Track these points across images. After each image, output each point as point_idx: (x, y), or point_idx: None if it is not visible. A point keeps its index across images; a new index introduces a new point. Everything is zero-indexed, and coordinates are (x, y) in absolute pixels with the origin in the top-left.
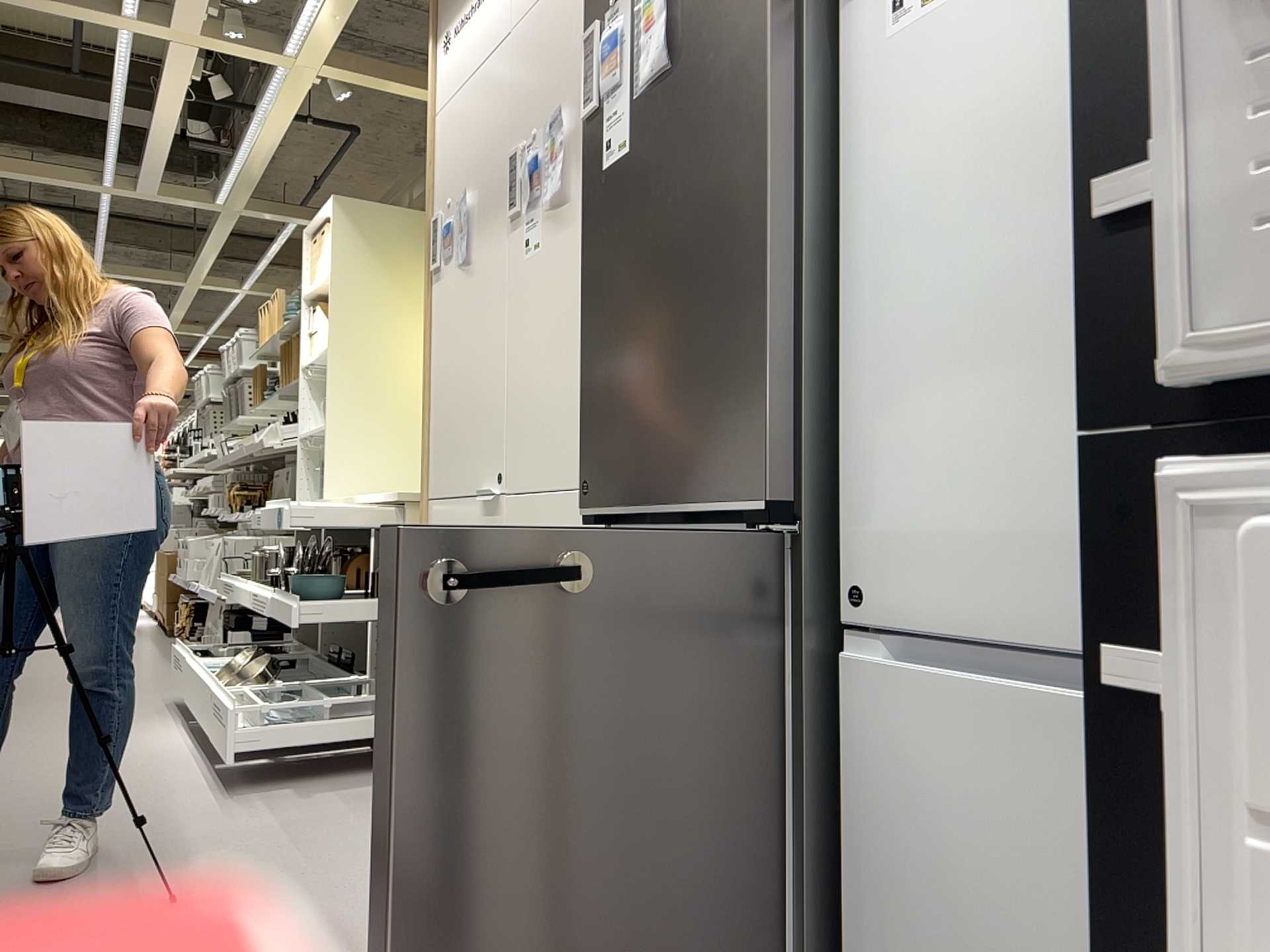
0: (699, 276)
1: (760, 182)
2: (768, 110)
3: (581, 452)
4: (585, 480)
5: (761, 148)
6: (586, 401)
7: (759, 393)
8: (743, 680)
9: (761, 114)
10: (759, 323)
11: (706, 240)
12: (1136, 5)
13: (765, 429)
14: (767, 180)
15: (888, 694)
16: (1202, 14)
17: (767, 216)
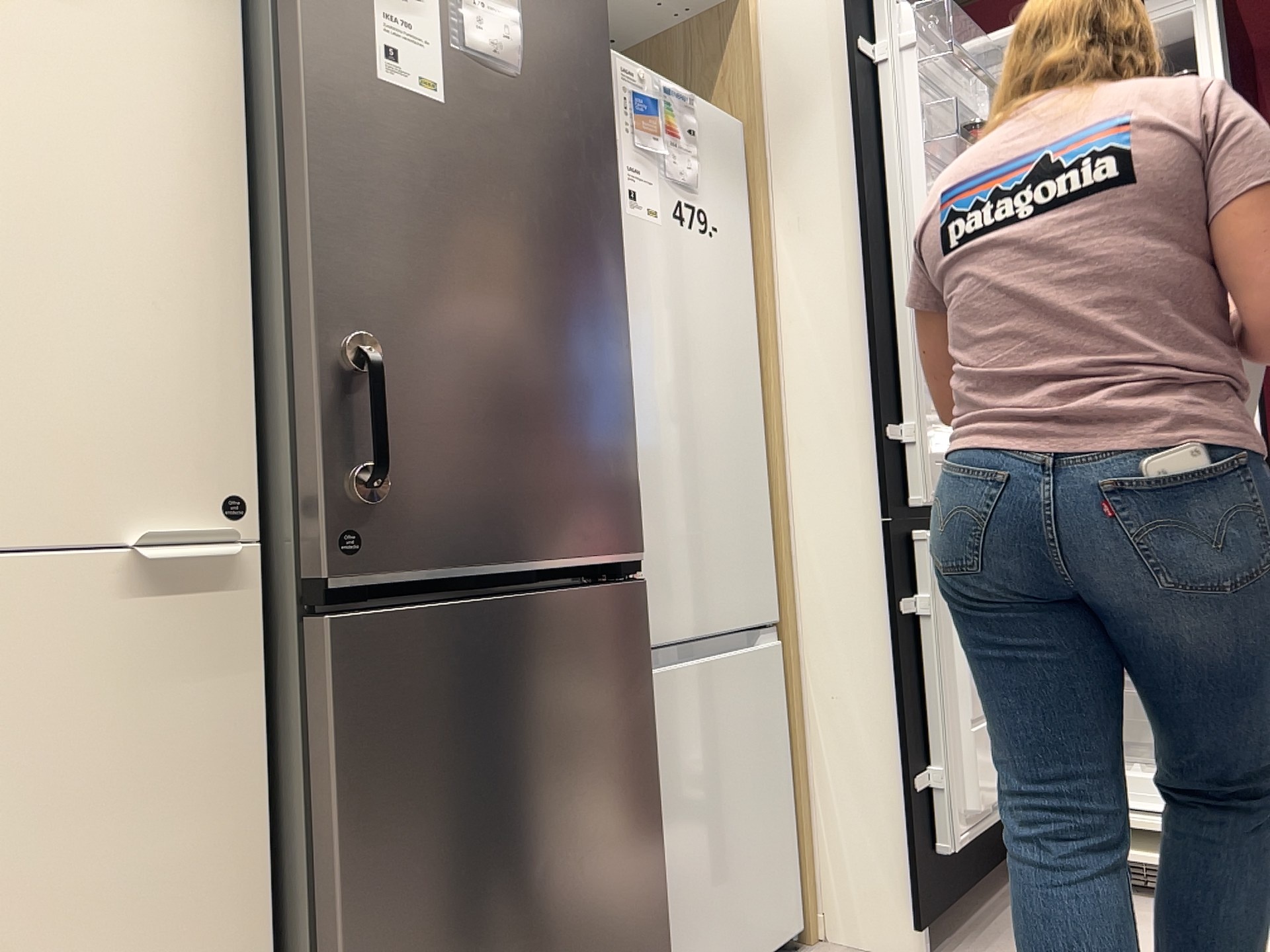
0: (563, 324)
1: (617, 274)
2: (620, 218)
3: (314, 482)
4: (342, 530)
5: (616, 245)
6: (336, 403)
7: (628, 457)
8: (632, 714)
9: (614, 215)
10: (624, 396)
11: (570, 292)
12: (886, 362)
13: (635, 489)
14: (623, 277)
15: (653, 691)
16: (920, 386)
17: (624, 307)
